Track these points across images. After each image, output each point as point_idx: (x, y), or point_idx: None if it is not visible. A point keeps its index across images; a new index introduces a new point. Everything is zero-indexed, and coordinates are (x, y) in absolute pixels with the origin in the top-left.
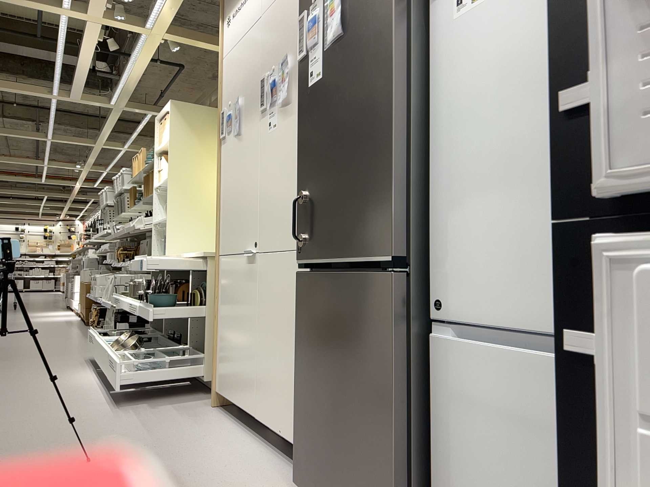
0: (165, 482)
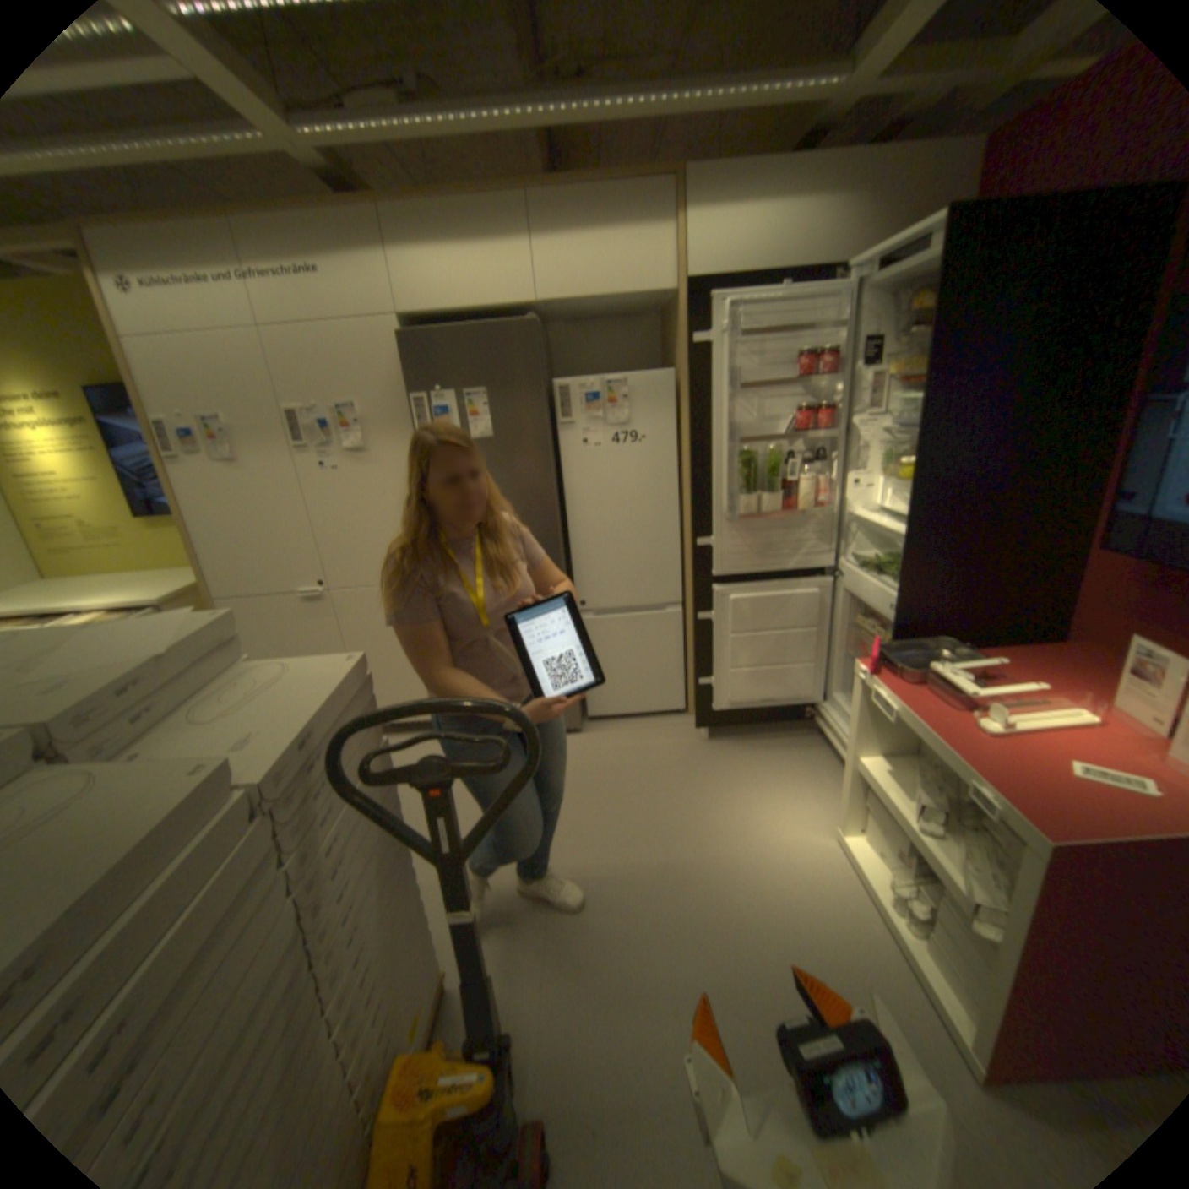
0: None
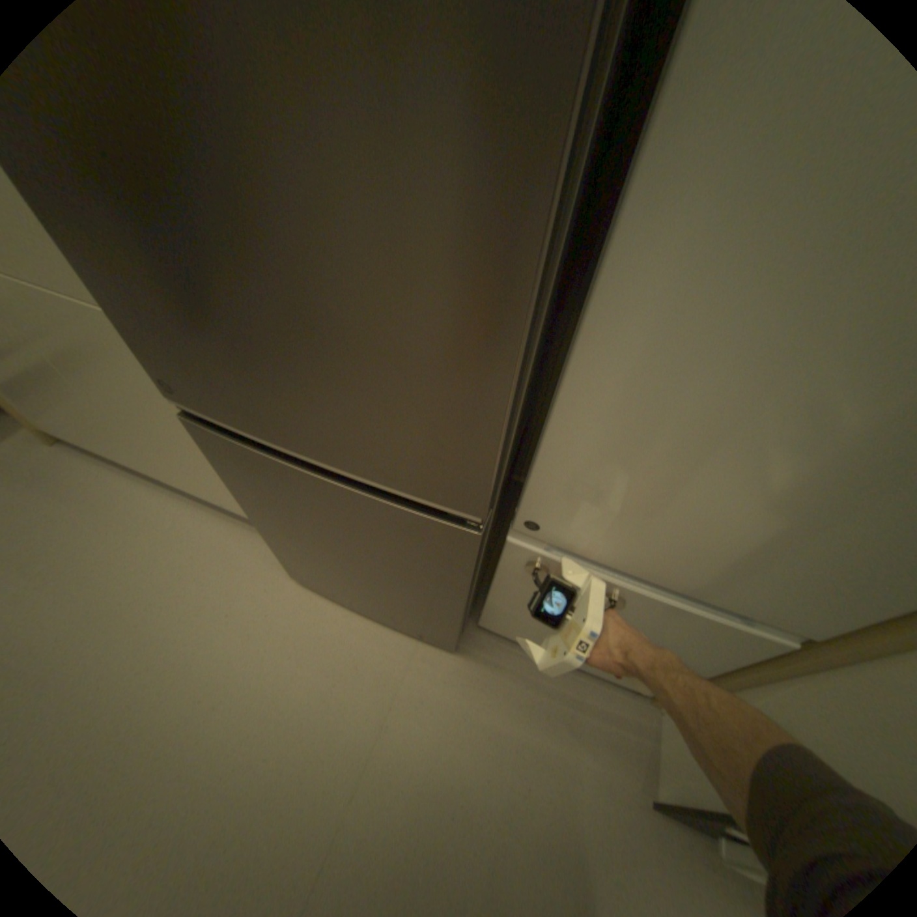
0: (118, 648)
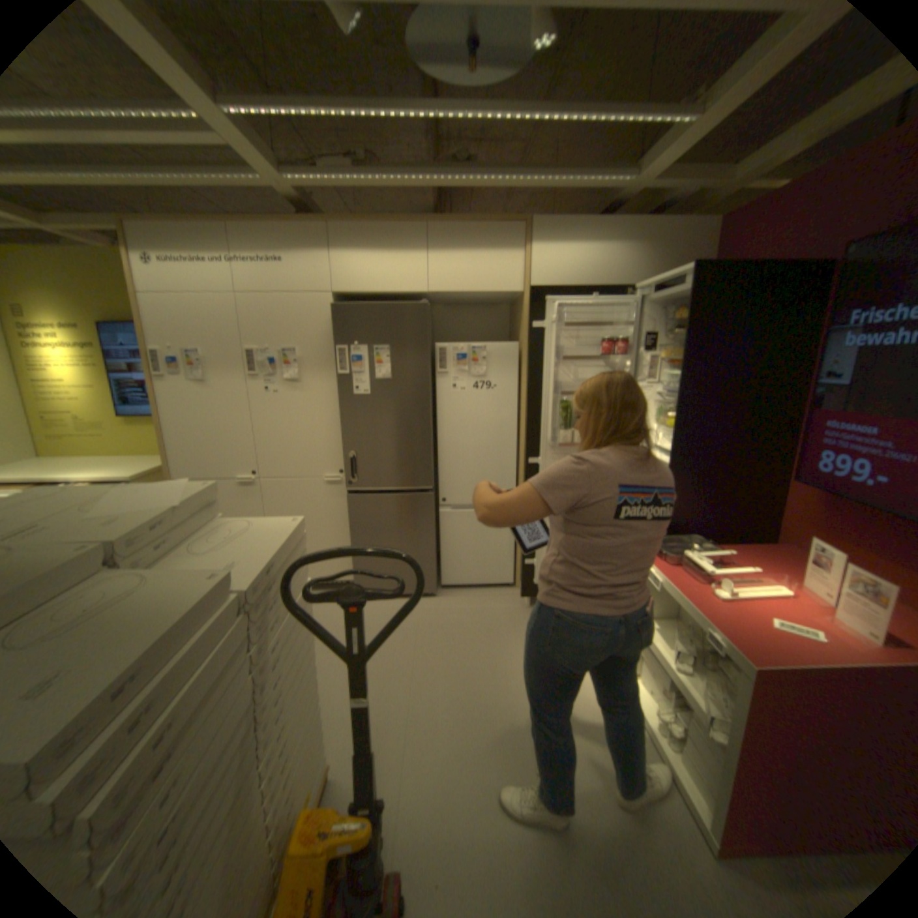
0: None
